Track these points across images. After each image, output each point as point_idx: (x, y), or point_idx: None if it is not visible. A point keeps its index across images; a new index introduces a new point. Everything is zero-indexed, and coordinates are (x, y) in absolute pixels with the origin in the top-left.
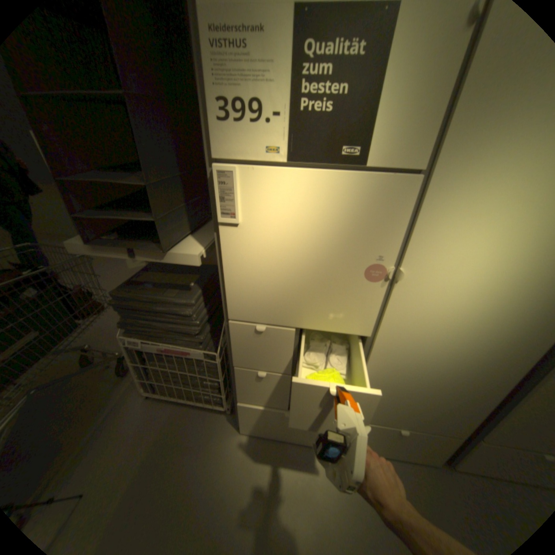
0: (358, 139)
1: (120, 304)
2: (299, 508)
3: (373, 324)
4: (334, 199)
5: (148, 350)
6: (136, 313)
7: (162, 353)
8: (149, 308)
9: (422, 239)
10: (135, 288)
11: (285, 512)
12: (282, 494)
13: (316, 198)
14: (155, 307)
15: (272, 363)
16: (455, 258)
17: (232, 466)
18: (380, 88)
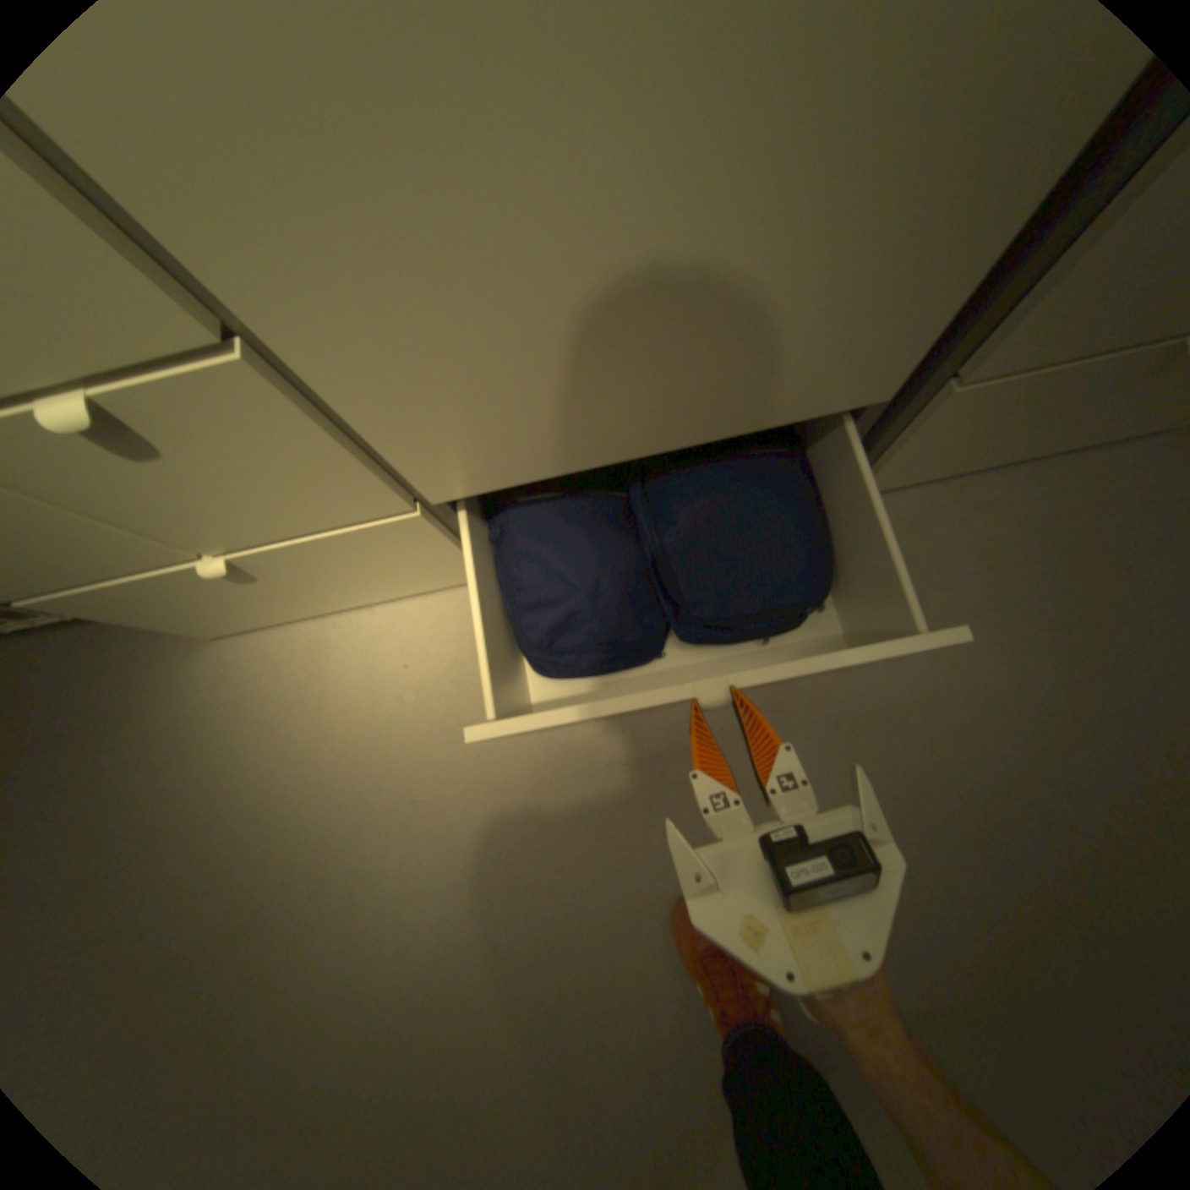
0: None
1: None
2: (418, 754)
3: None
4: None
5: None
6: None
7: None
8: None
9: None
10: None
11: (384, 776)
12: (367, 741)
13: None
14: None
15: None
16: None
17: (215, 731)
18: None
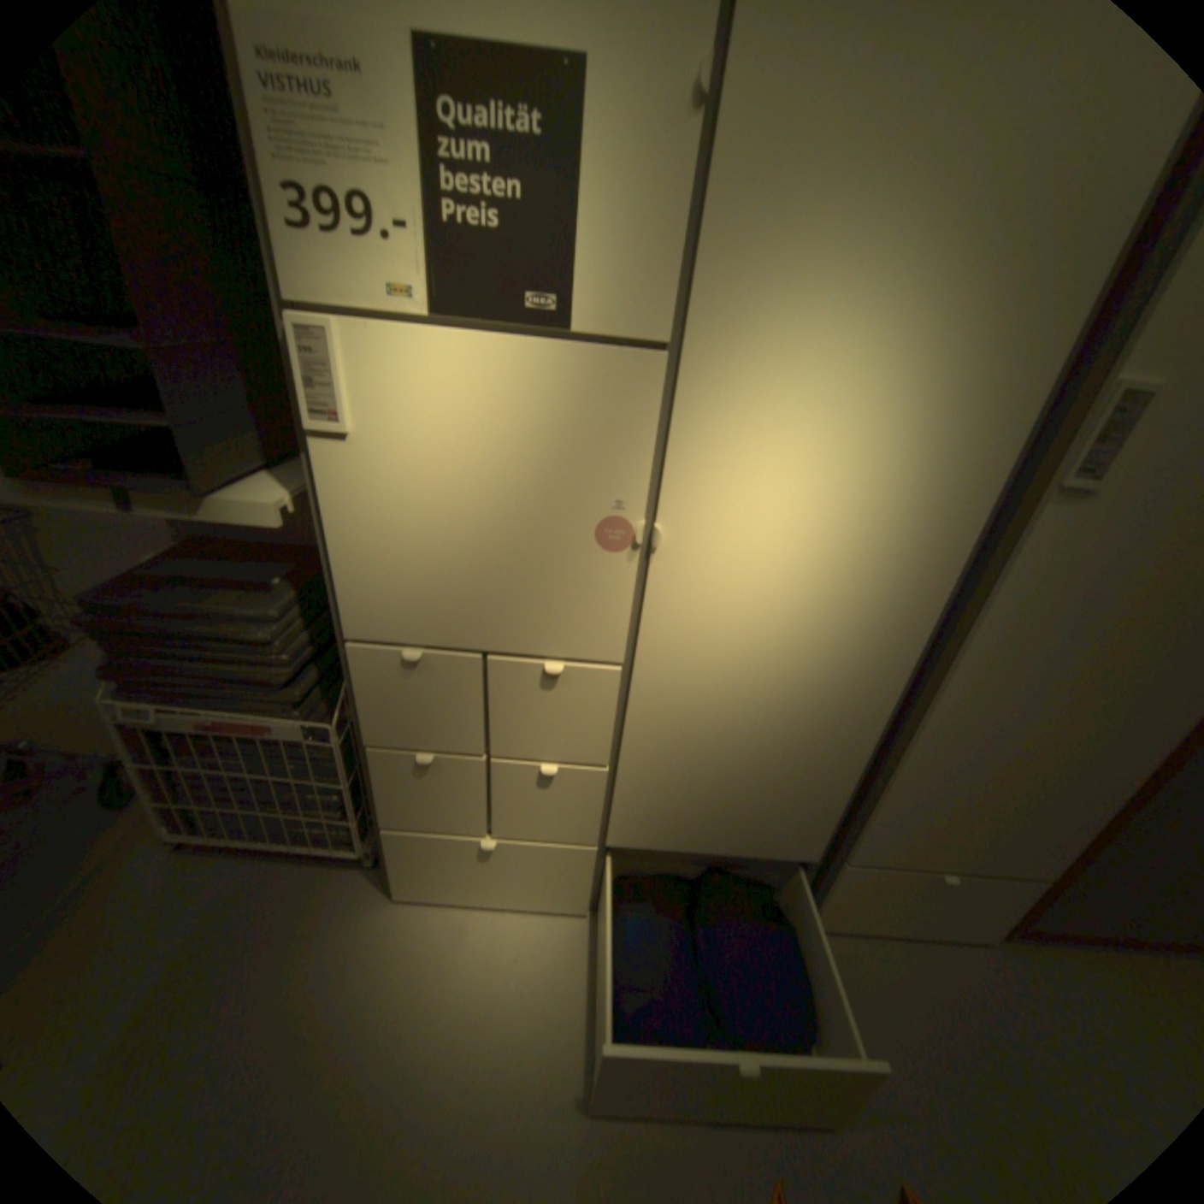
0: (551, 281)
1: (103, 624)
2: (508, 1033)
3: (625, 638)
4: (522, 390)
5: (174, 728)
6: (142, 642)
7: (207, 732)
8: (172, 630)
9: (683, 470)
10: (142, 589)
11: (479, 1044)
12: (475, 1011)
13: (490, 387)
14: (187, 626)
15: (444, 733)
16: (742, 505)
17: (370, 969)
18: (575, 195)
